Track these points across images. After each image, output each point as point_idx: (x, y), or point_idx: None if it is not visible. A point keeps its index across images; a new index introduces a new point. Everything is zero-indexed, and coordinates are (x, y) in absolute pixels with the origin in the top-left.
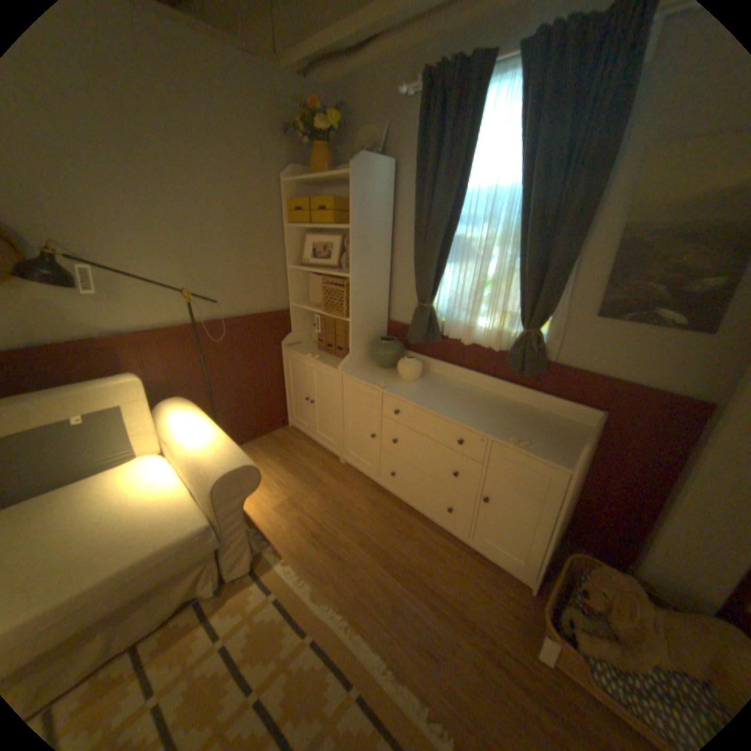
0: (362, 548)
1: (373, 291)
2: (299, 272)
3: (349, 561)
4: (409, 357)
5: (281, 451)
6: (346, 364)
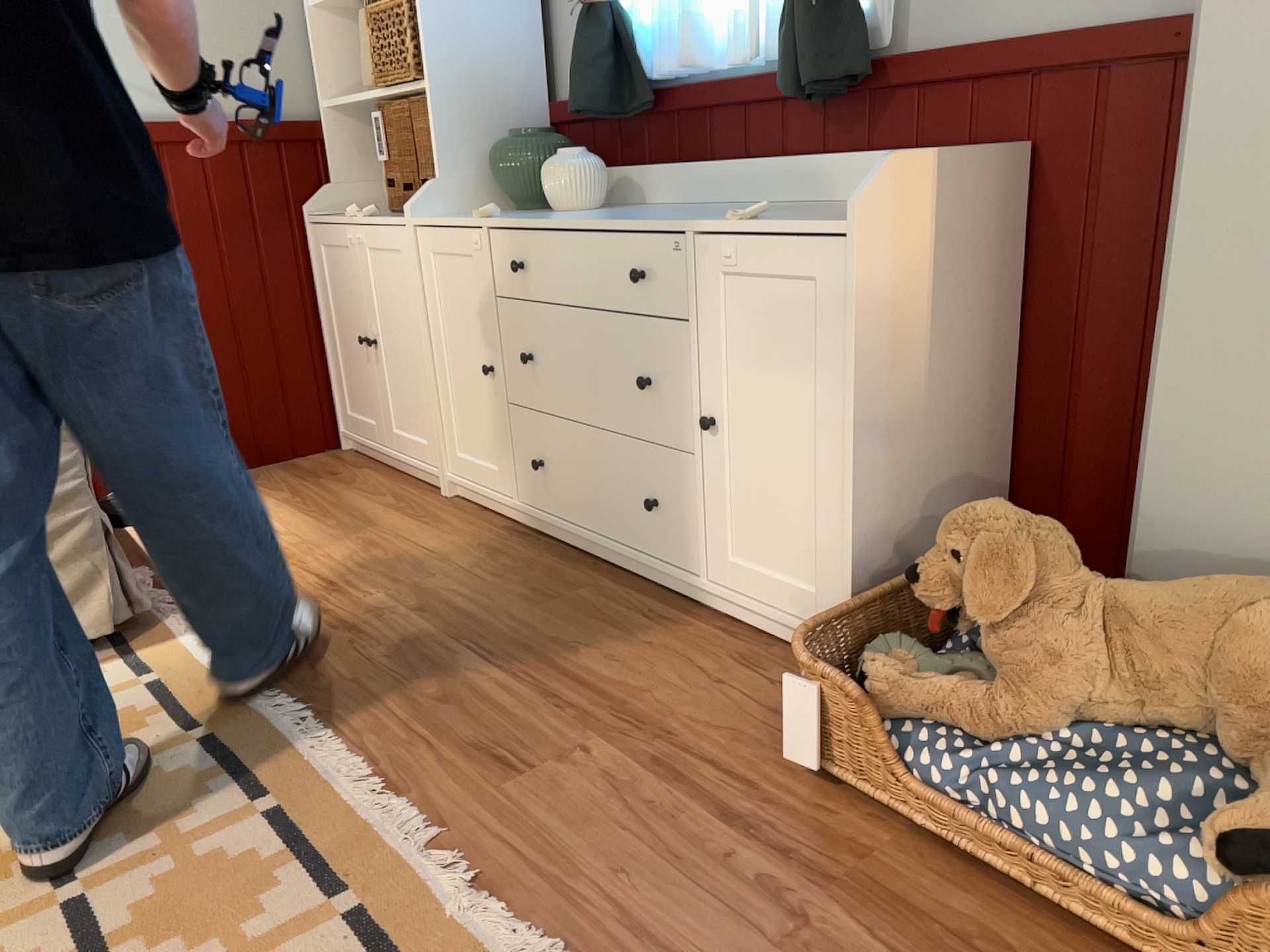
0: (420, 613)
1: (487, 13)
2: (340, 26)
3: (375, 630)
4: (571, 153)
5: (300, 485)
6: (422, 201)
